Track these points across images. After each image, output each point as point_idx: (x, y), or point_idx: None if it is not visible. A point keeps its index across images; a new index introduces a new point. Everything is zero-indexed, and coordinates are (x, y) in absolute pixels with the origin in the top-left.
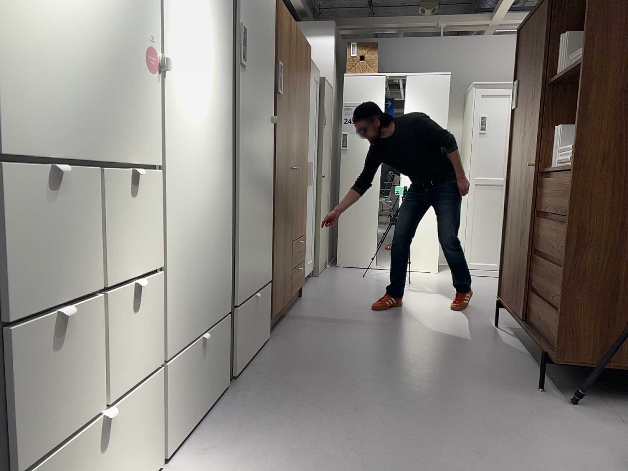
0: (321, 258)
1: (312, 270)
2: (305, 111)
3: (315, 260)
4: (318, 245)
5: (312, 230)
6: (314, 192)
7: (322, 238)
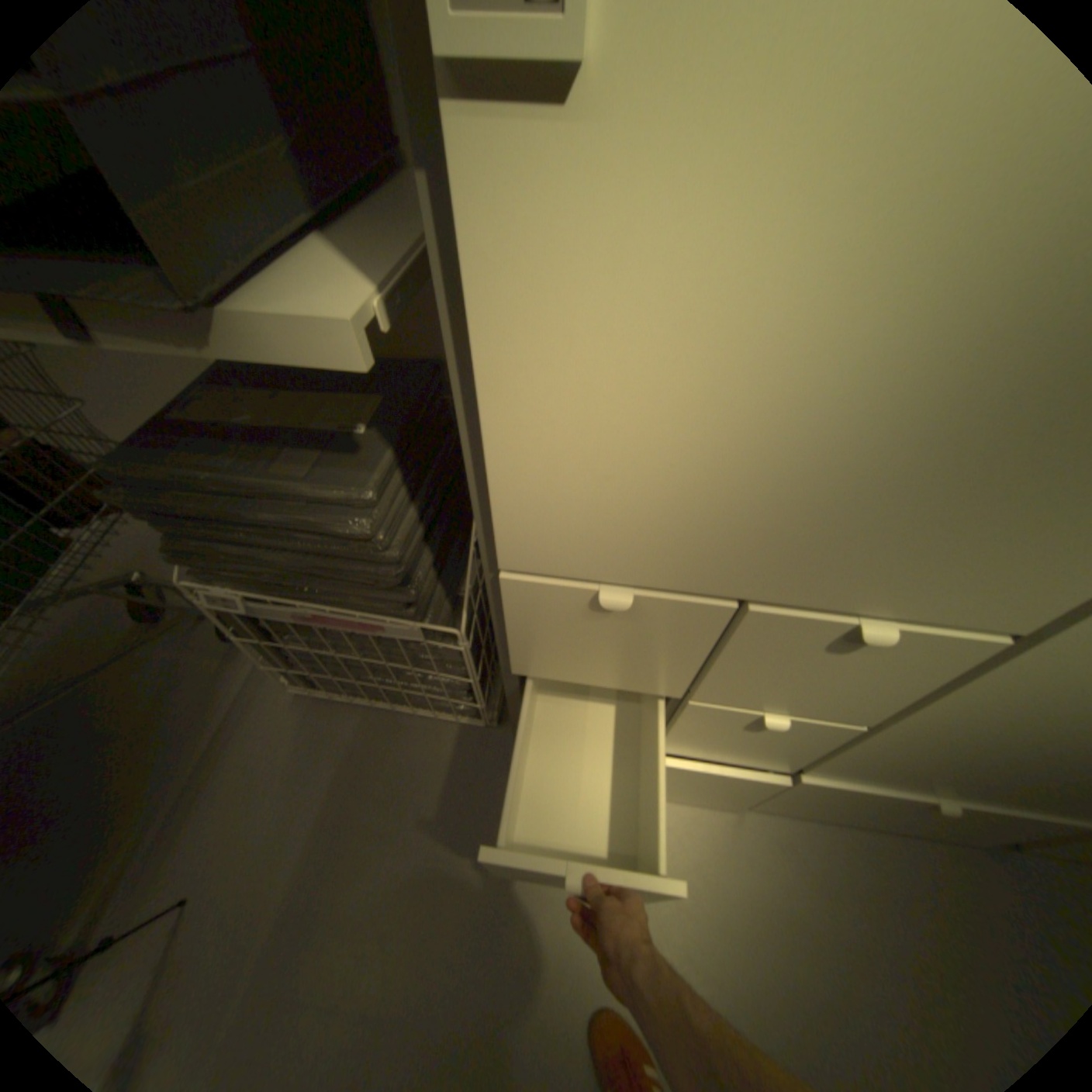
0: None
1: None
2: None
3: None
4: None
5: None
6: None
7: None
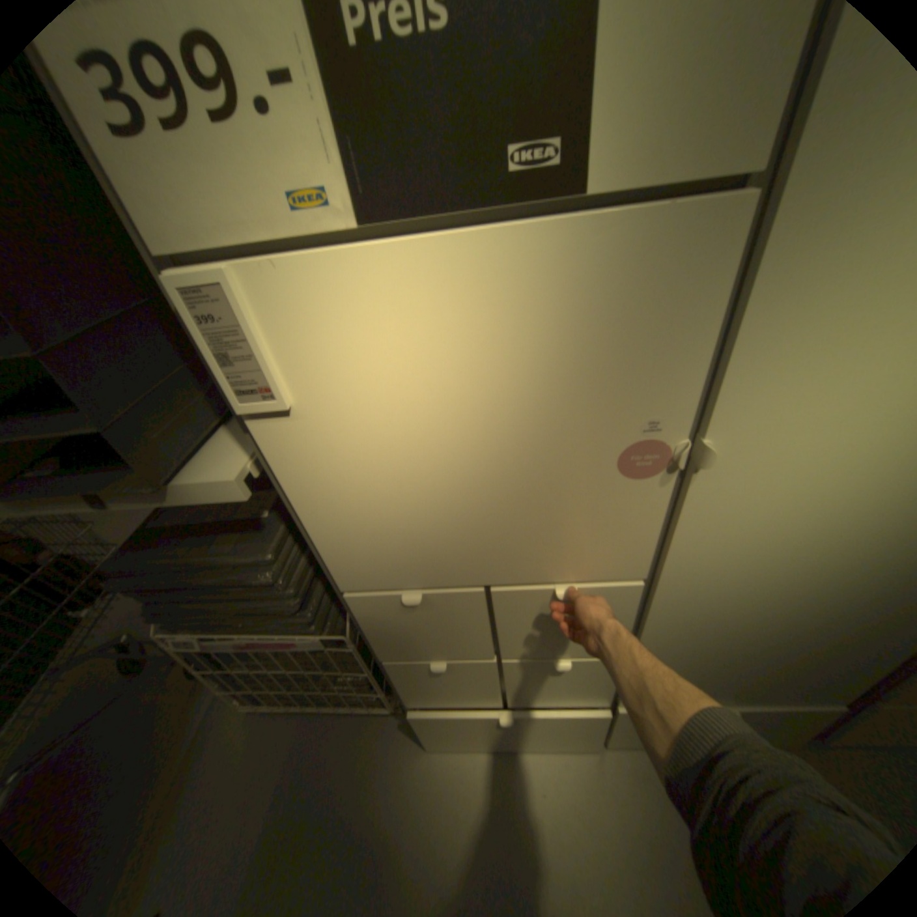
0: None
1: None
2: None
3: None
4: None
5: None
6: None
7: None
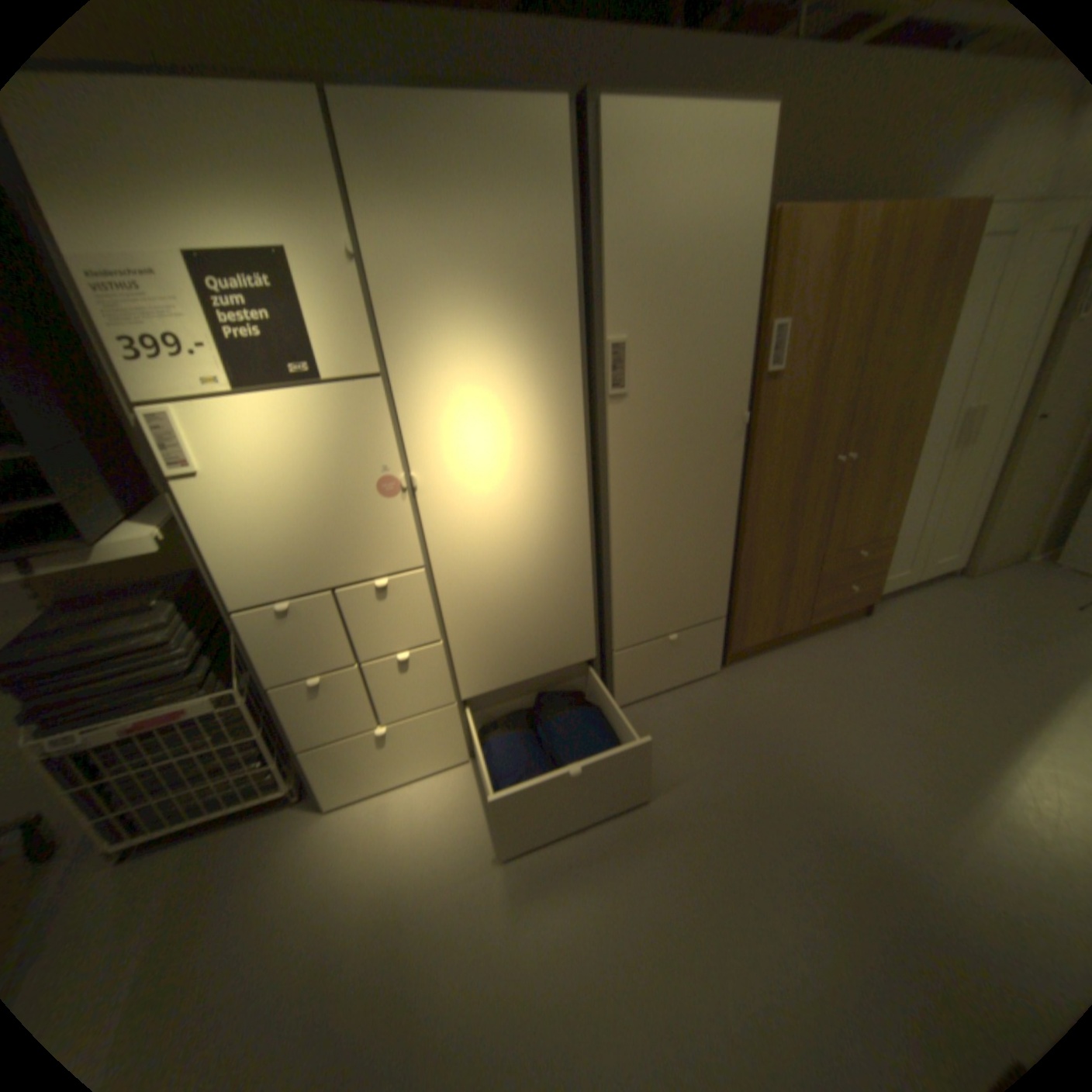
0: (999, 552)
1: (962, 569)
2: (928, 344)
3: (976, 555)
4: (990, 533)
5: (976, 511)
6: (1003, 448)
7: (1011, 521)
